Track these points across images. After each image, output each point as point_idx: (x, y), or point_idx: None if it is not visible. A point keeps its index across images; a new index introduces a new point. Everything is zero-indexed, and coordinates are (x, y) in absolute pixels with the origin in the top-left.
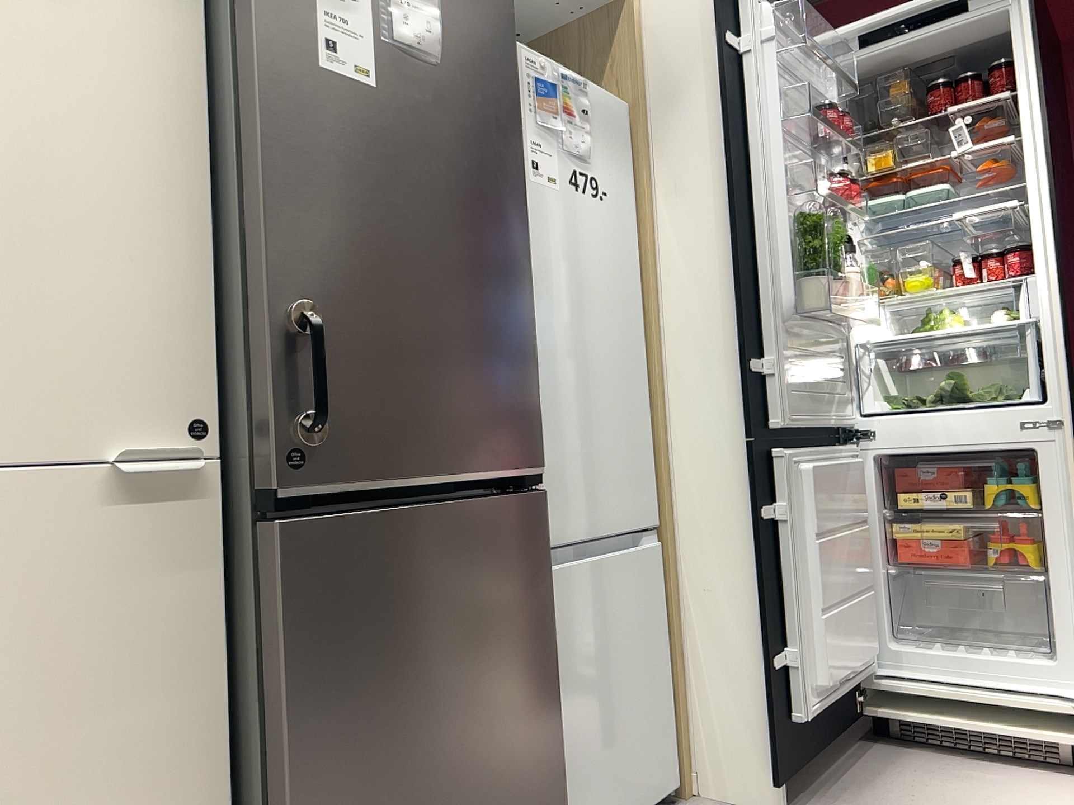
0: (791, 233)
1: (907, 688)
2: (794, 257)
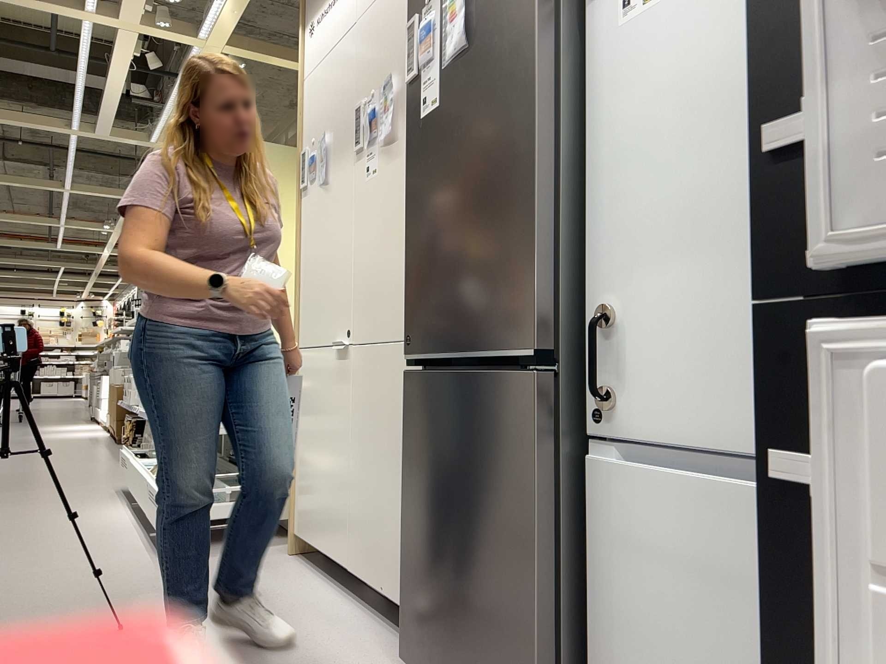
0: None
1: None
2: None
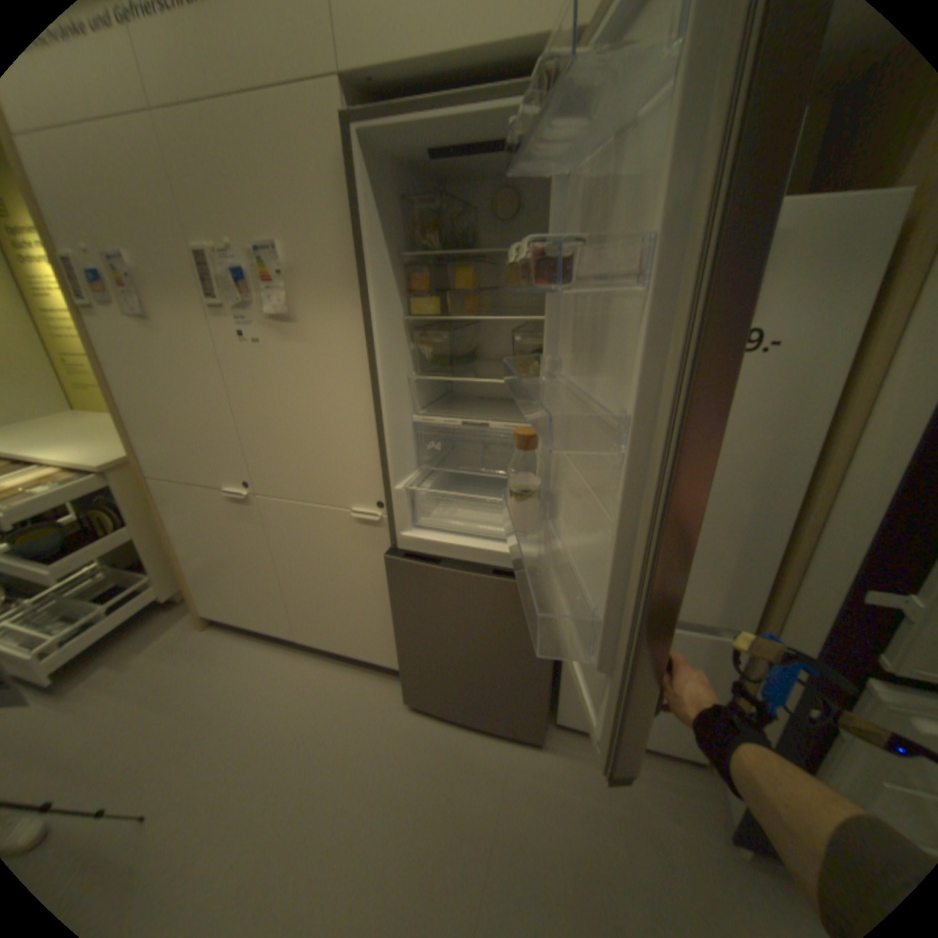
0: None
1: None
2: None
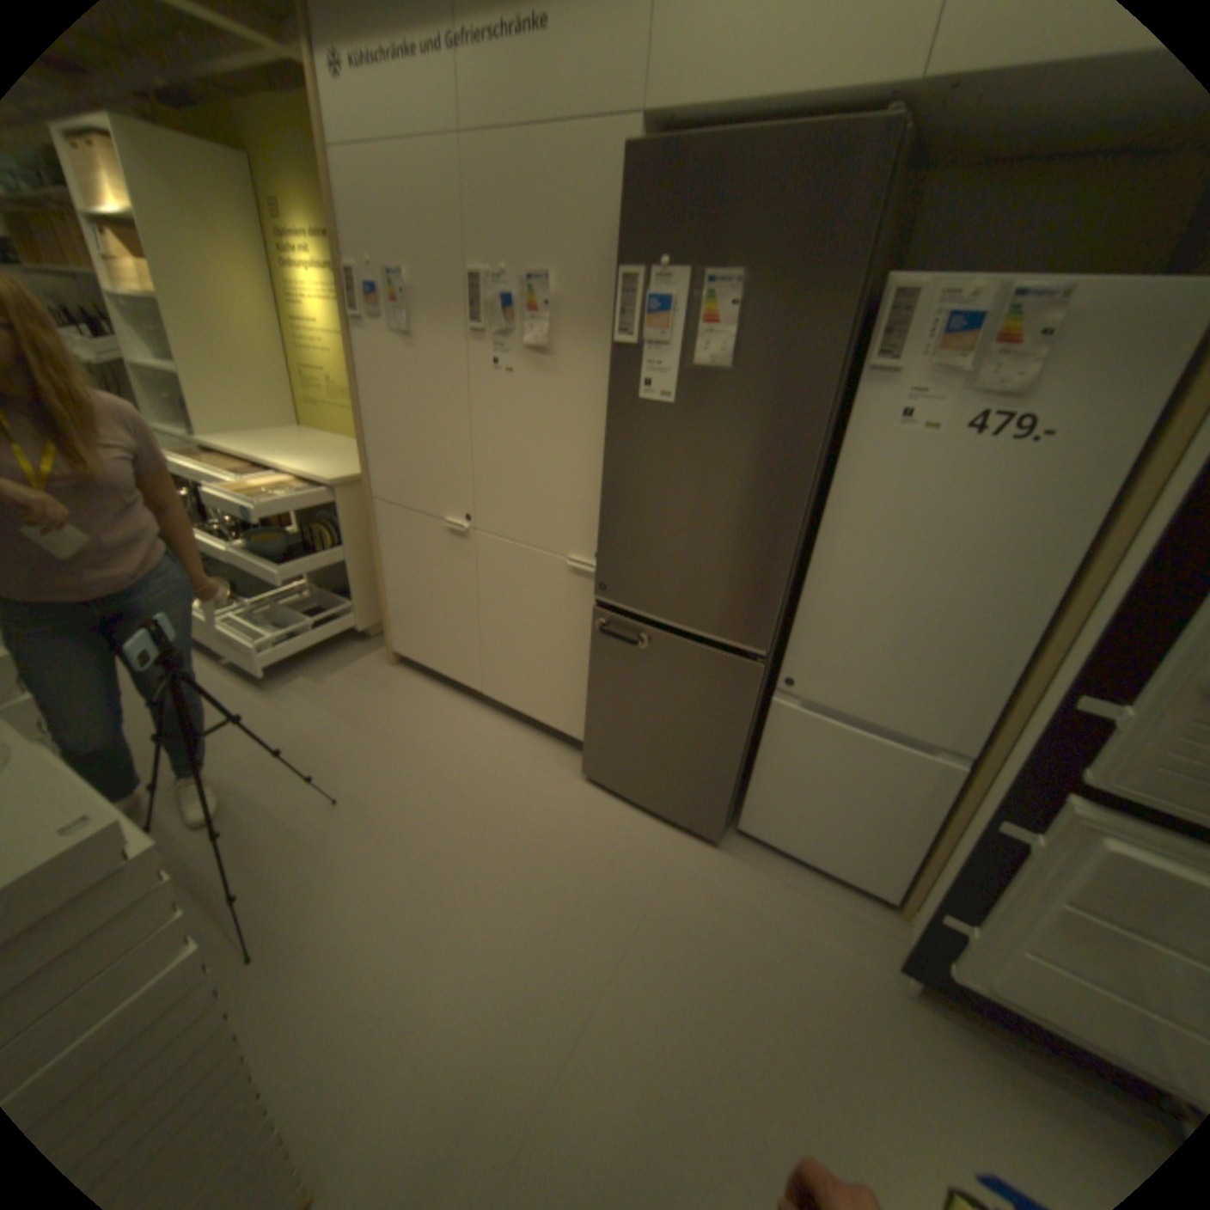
0: None
1: None
2: None
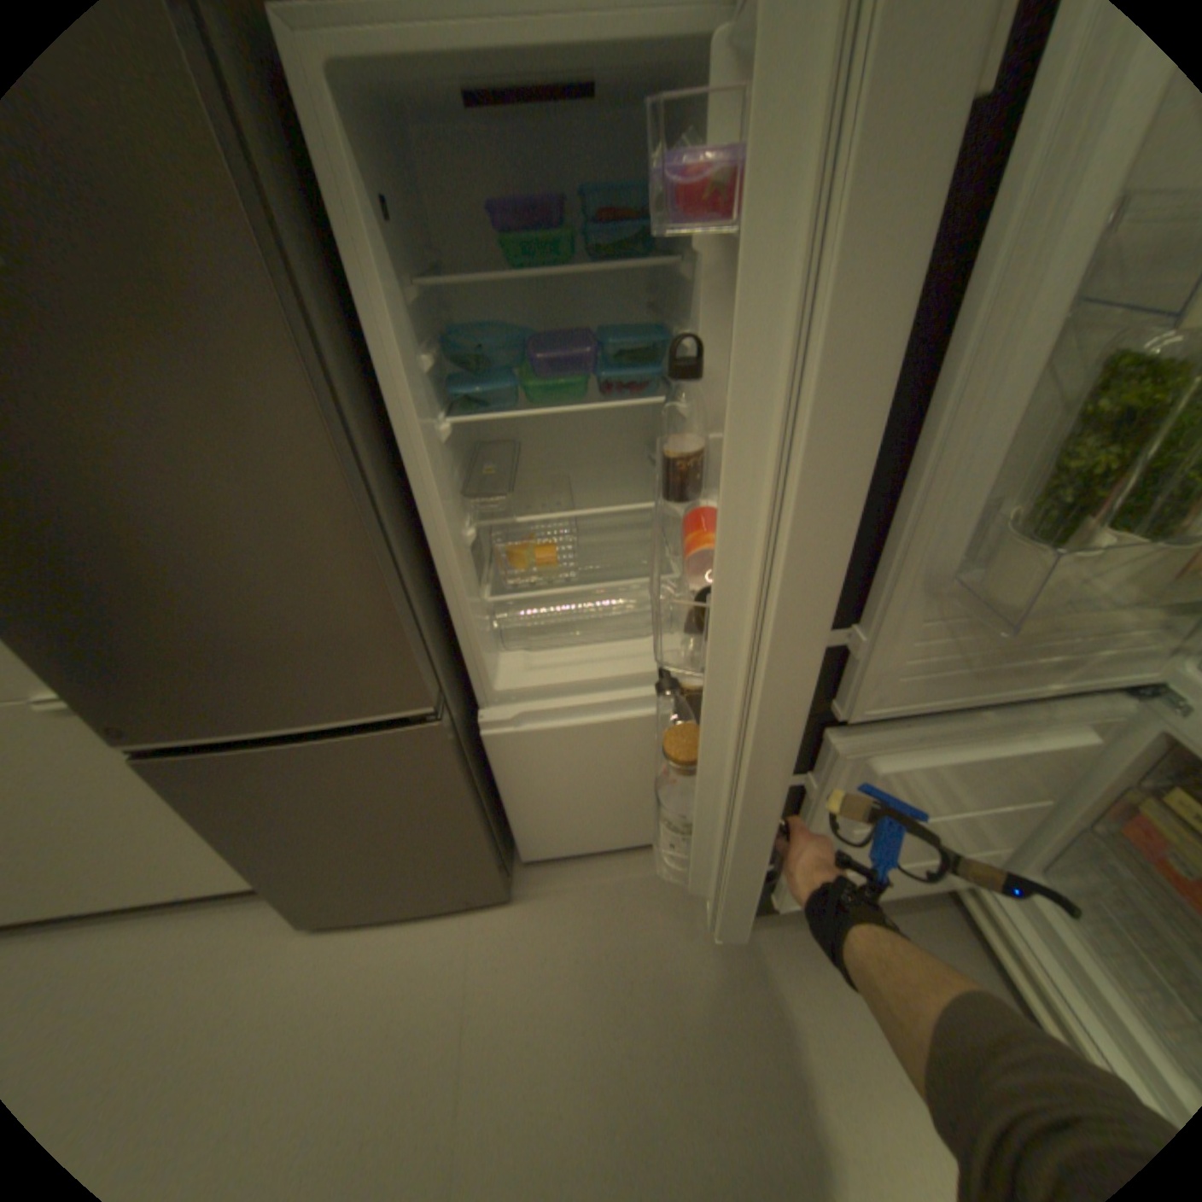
0: (1071, 386)
1: (997, 923)
2: (1070, 434)
